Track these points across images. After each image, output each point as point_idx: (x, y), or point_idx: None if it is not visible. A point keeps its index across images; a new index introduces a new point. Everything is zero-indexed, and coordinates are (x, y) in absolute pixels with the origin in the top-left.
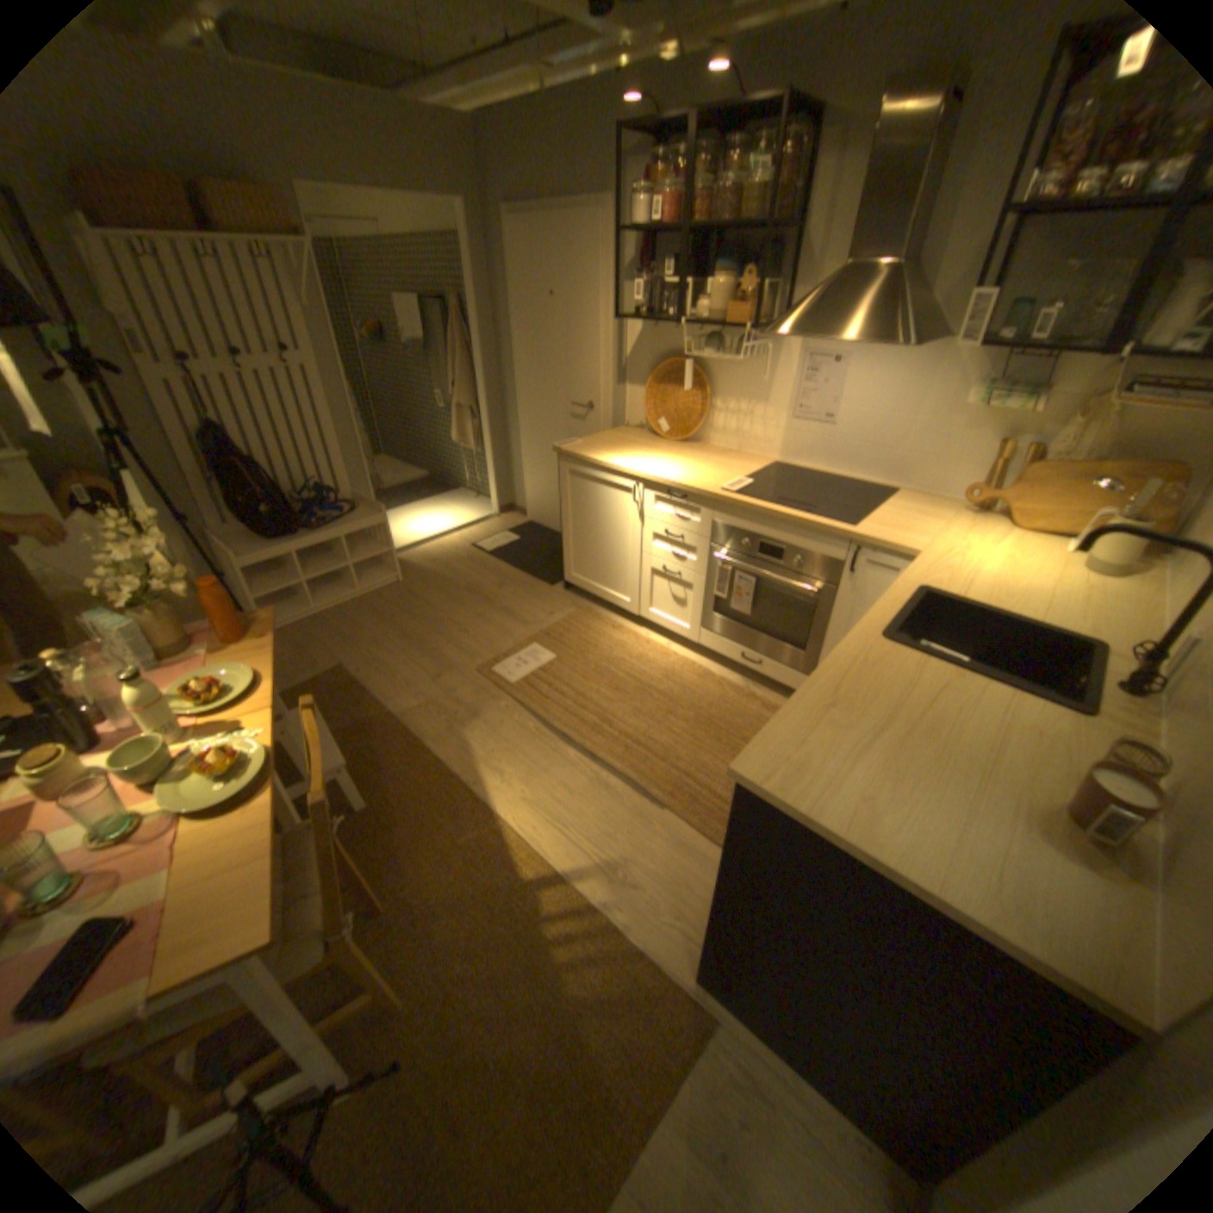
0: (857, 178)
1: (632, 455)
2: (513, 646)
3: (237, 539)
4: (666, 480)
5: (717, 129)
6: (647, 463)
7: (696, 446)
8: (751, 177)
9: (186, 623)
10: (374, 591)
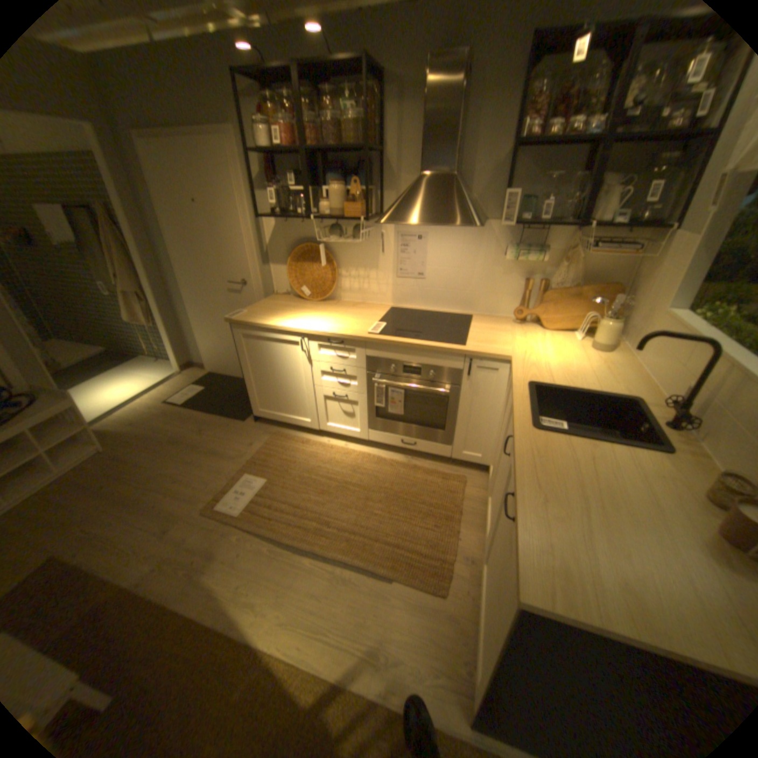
0: (414, 119)
1: (292, 316)
2: (227, 481)
3: None
4: (326, 332)
5: (309, 80)
6: (305, 321)
7: (333, 302)
8: (343, 115)
9: None
10: (74, 467)
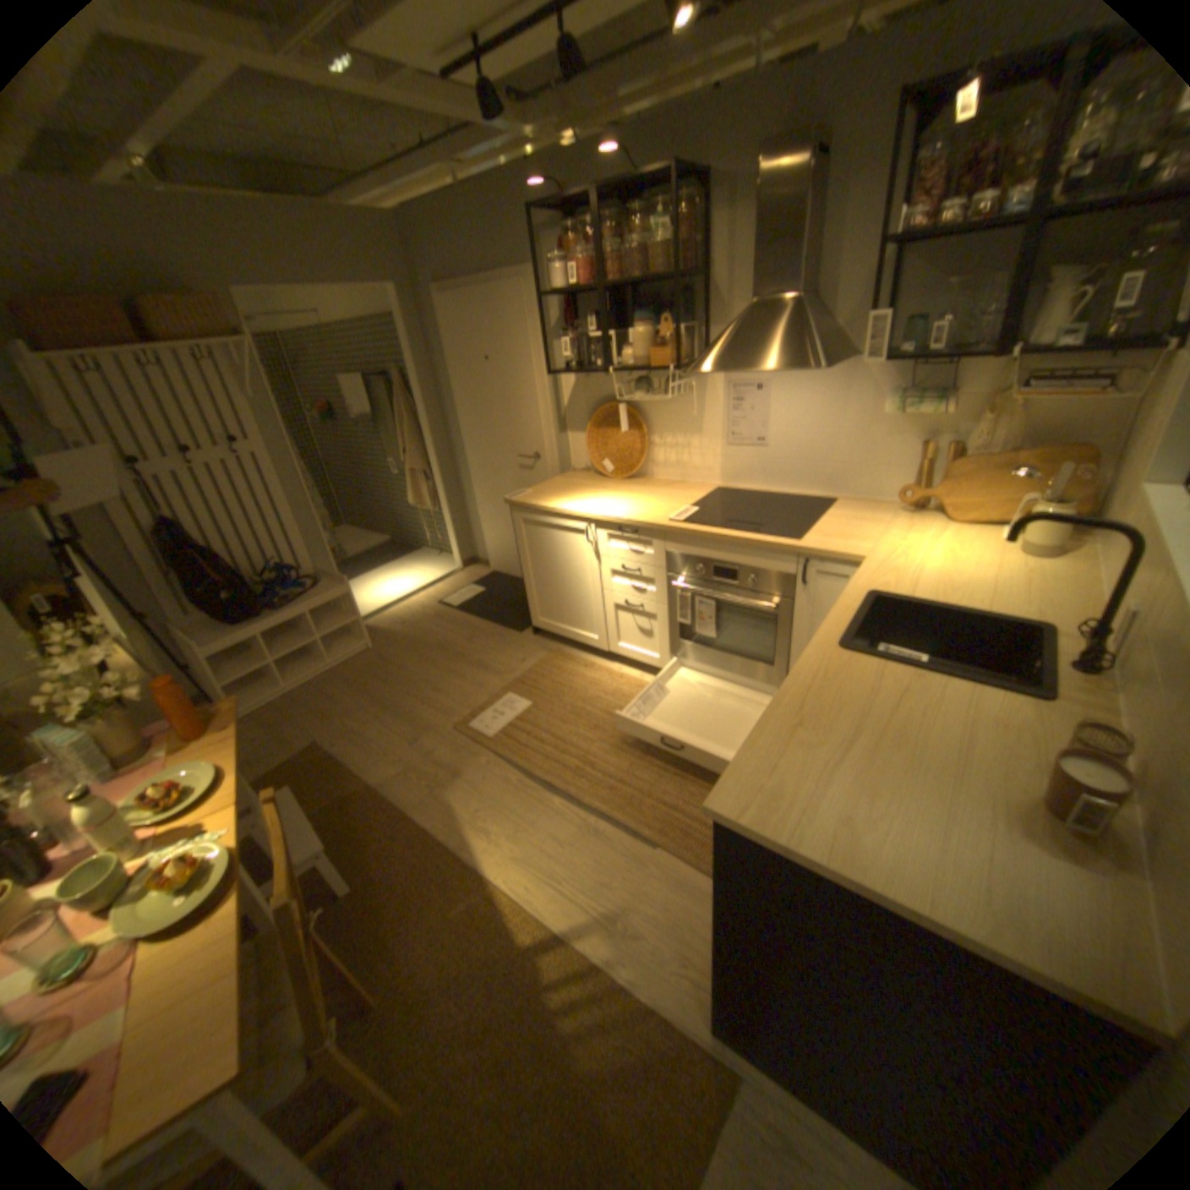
0: (749, 227)
1: (581, 498)
2: (488, 698)
3: (200, 628)
4: (616, 518)
5: (618, 199)
6: (596, 504)
7: (641, 481)
8: (653, 236)
9: (145, 725)
10: (344, 661)
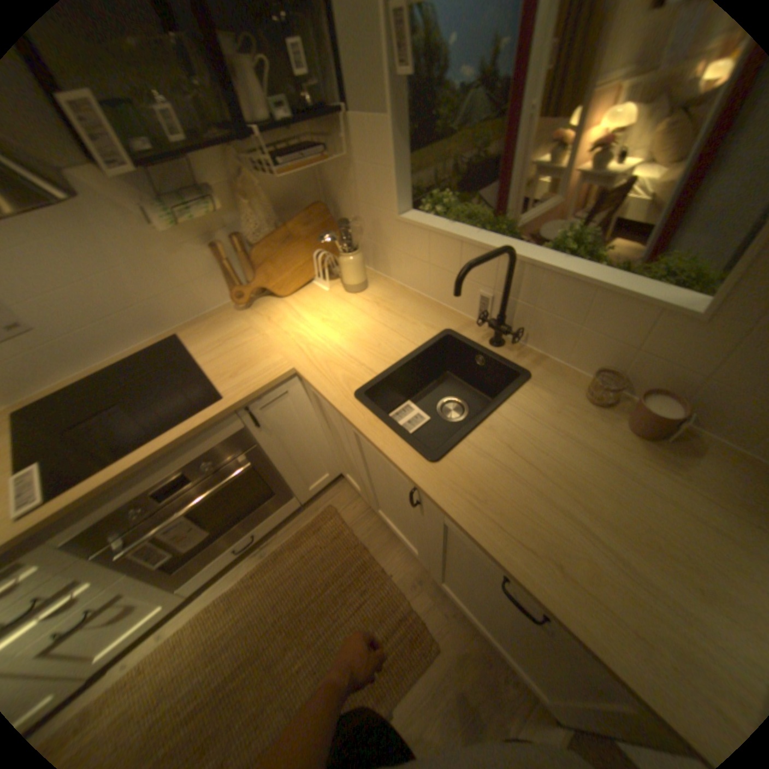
0: None
1: None
2: None
3: None
4: None
5: None
6: None
7: None
8: None
9: None
10: None
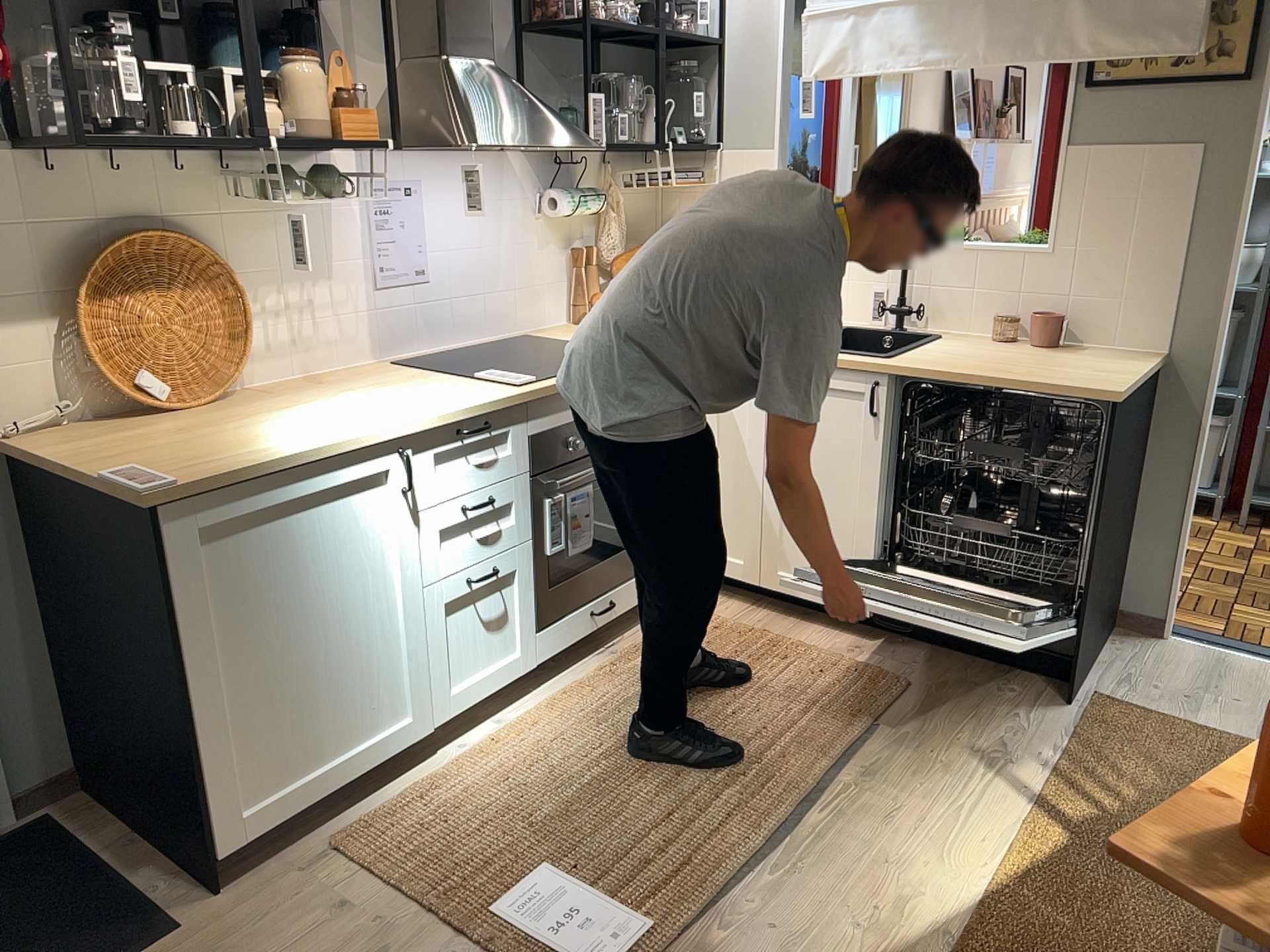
0: None
1: (284, 429)
2: None
3: None
4: (458, 410)
5: None
6: (351, 419)
7: (251, 395)
8: None
9: None
10: None
